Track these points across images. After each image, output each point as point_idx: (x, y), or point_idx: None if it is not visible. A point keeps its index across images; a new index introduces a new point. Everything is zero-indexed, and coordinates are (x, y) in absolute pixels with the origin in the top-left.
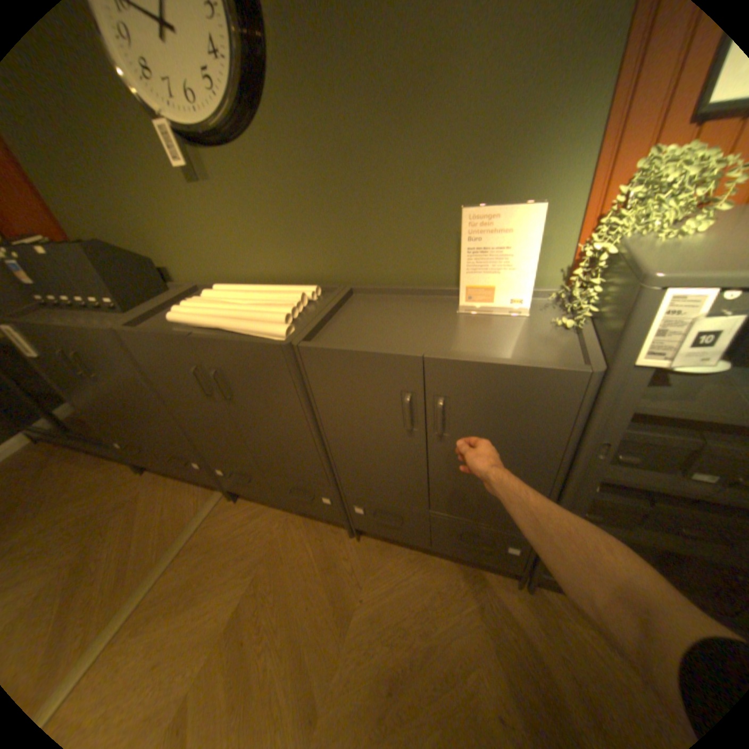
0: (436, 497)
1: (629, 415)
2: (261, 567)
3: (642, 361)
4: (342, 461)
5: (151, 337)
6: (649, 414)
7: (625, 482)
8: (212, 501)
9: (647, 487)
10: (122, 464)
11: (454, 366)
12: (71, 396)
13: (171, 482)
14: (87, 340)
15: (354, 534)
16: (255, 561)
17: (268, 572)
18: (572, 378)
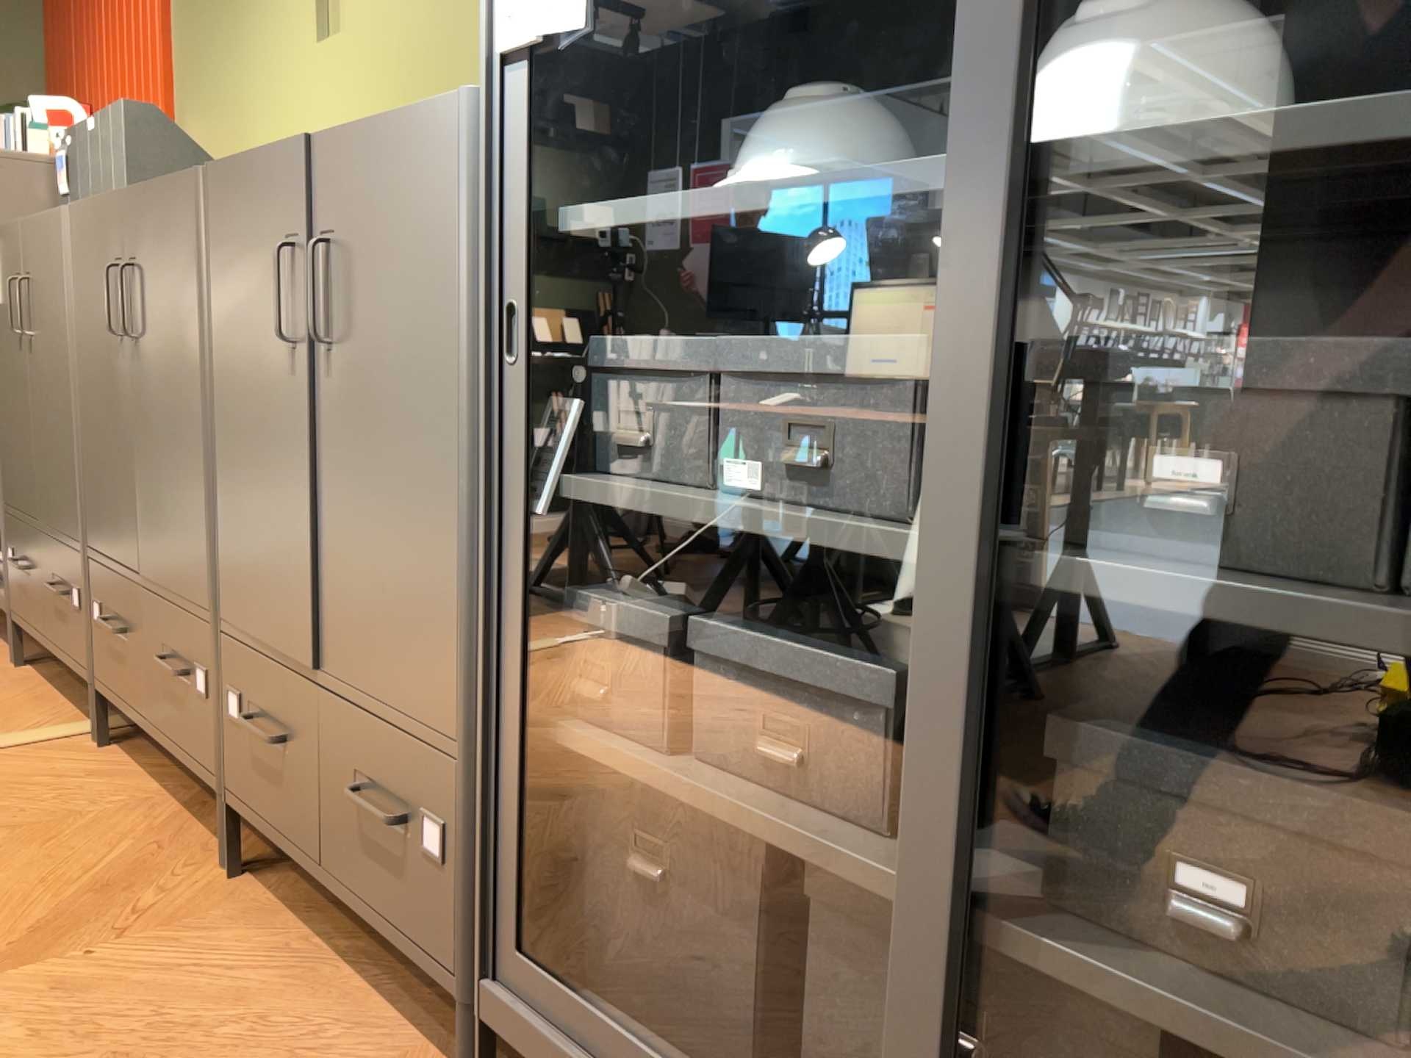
0: (327, 603)
1: (526, 197)
2: (1, 838)
3: (508, 39)
4: (225, 500)
5: (95, 210)
6: (592, 225)
7: (603, 490)
8: (67, 729)
9: (633, 496)
10: (11, 648)
11: (338, 142)
12: (8, 426)
13: (46, 691)
14: (43, 246)
15: (227, 843)
16: (3, 827)
17: (0, 849)
18: (445, 113)
